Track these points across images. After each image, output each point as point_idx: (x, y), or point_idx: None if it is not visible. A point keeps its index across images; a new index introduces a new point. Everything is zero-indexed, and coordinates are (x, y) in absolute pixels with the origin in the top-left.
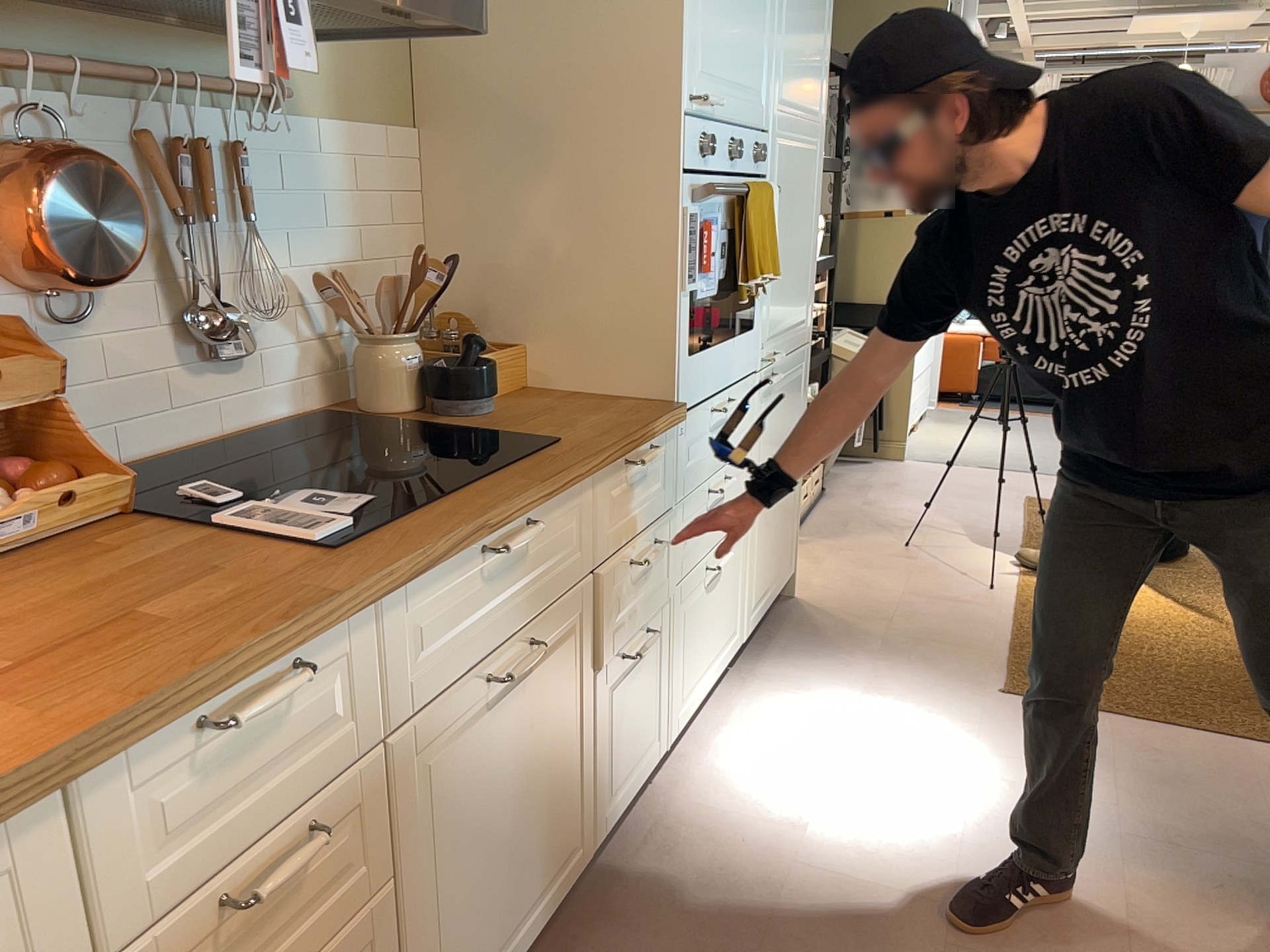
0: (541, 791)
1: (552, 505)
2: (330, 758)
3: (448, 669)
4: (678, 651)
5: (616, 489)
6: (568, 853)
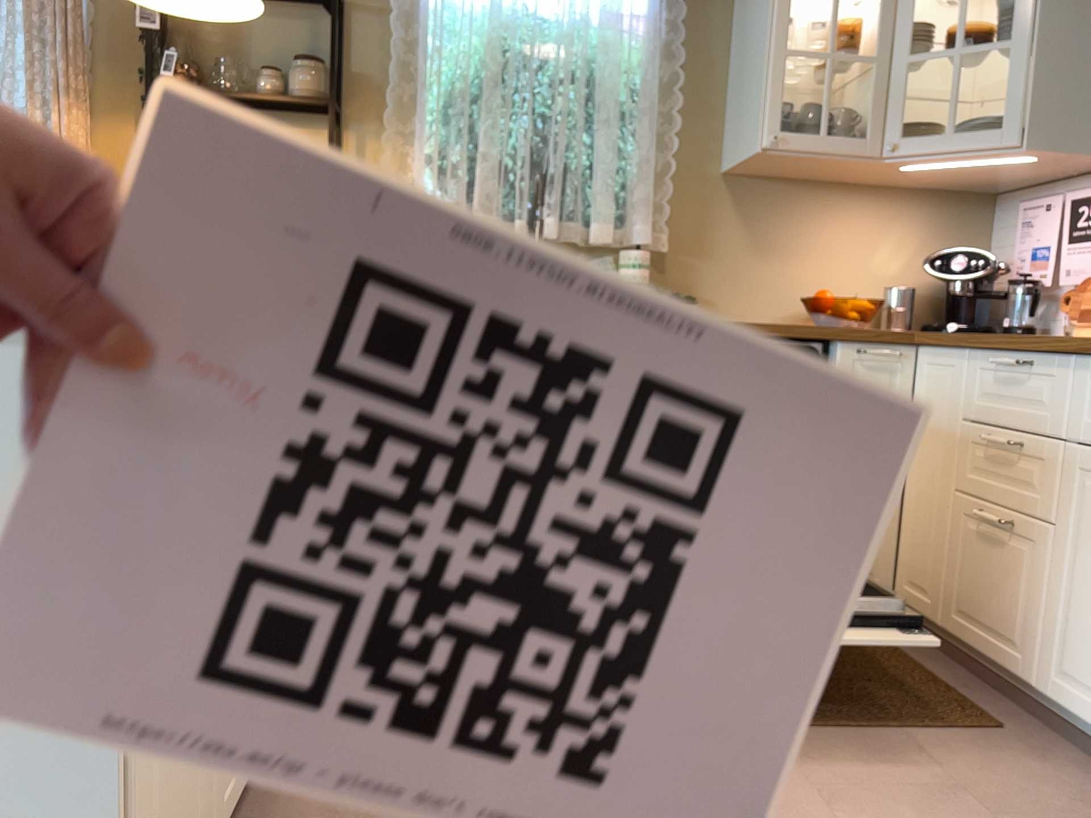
0: None
1: None
2: (1042, 423)
3: None
4: None
5: None
6: None
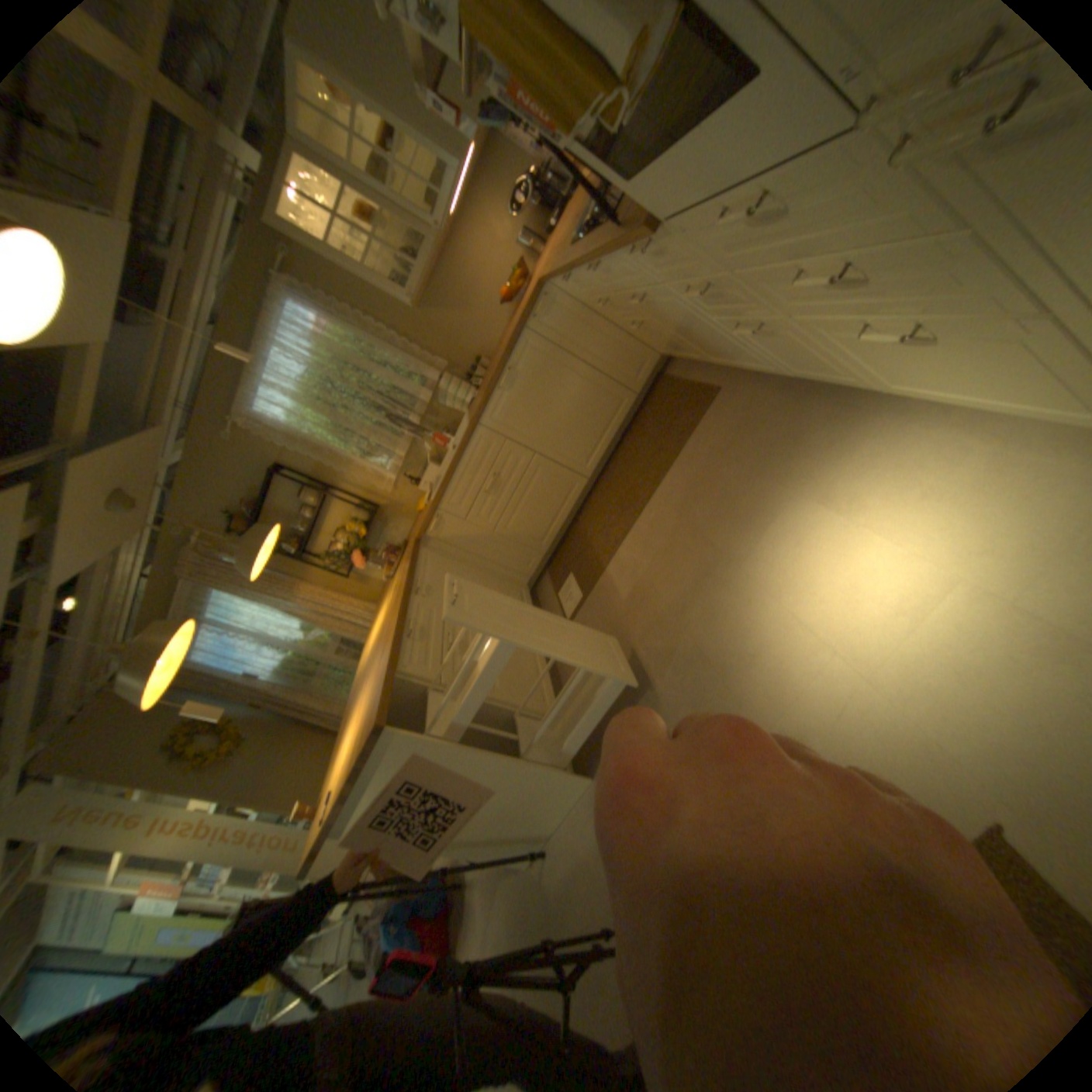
0: (711, 332)
1: (606, 255)
2: (600, 288)
3: (616, 285)
4: (849, 348)
5: (644, 253)
6: (765, 361)
